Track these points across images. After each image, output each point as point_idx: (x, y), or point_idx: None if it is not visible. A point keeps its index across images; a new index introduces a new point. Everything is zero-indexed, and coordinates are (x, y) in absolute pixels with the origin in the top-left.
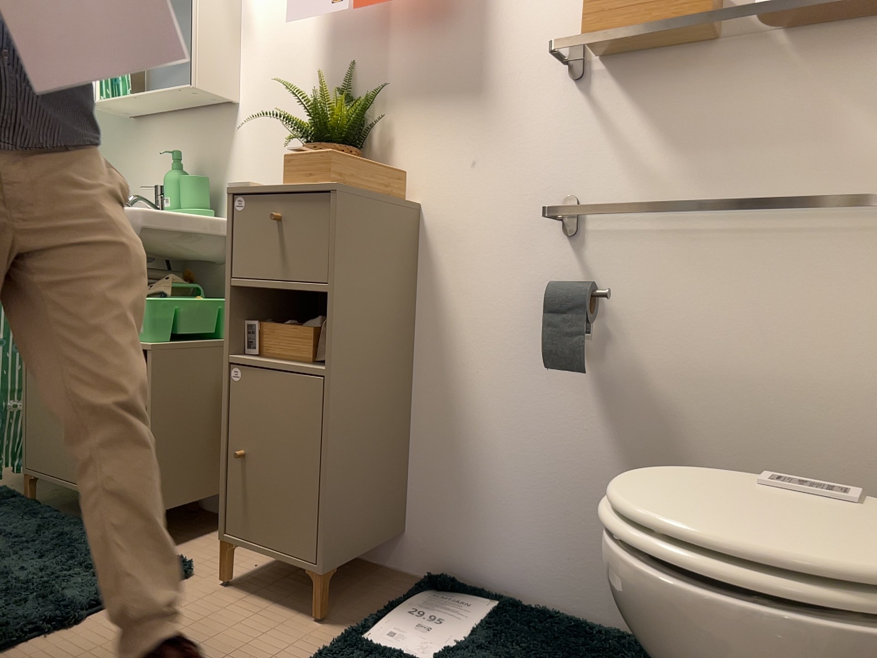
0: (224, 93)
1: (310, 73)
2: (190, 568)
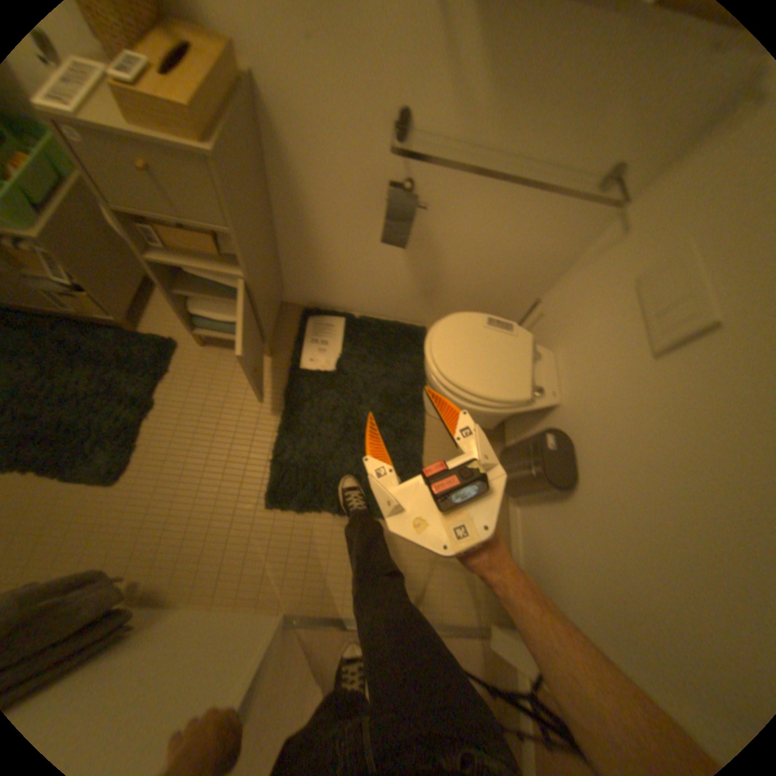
0: None
1: None
2: (179, 344)
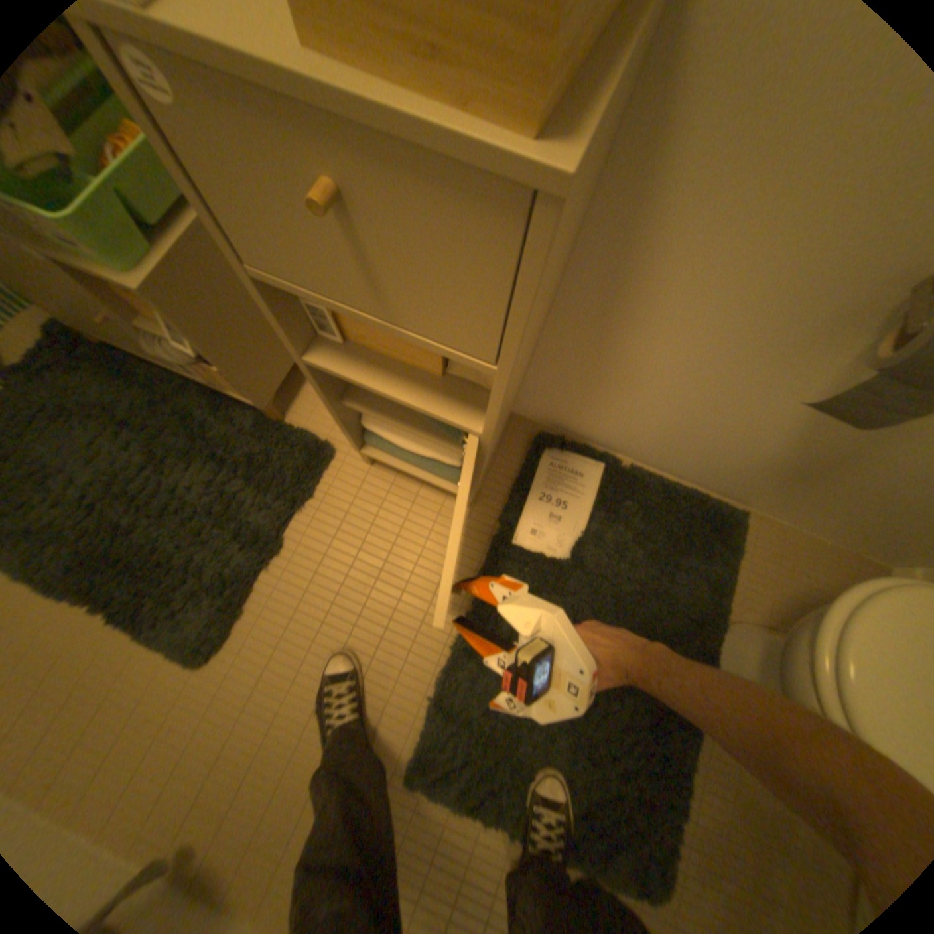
0: None
1: None
2: (334, 452)
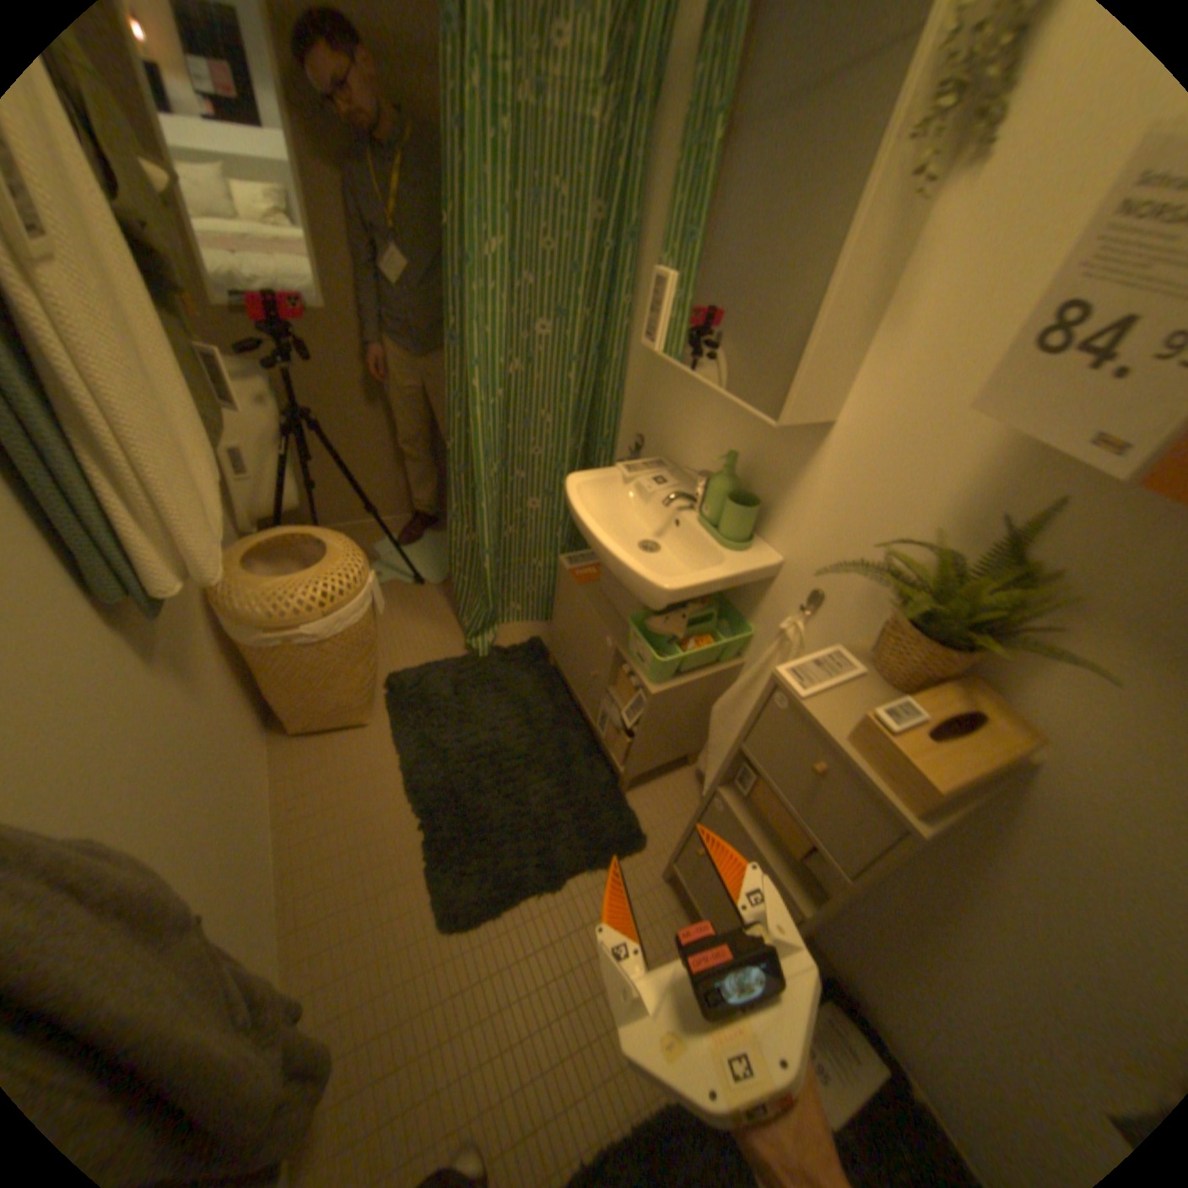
0: (821, 417)
1: (974, 457)
2: (647, 849)
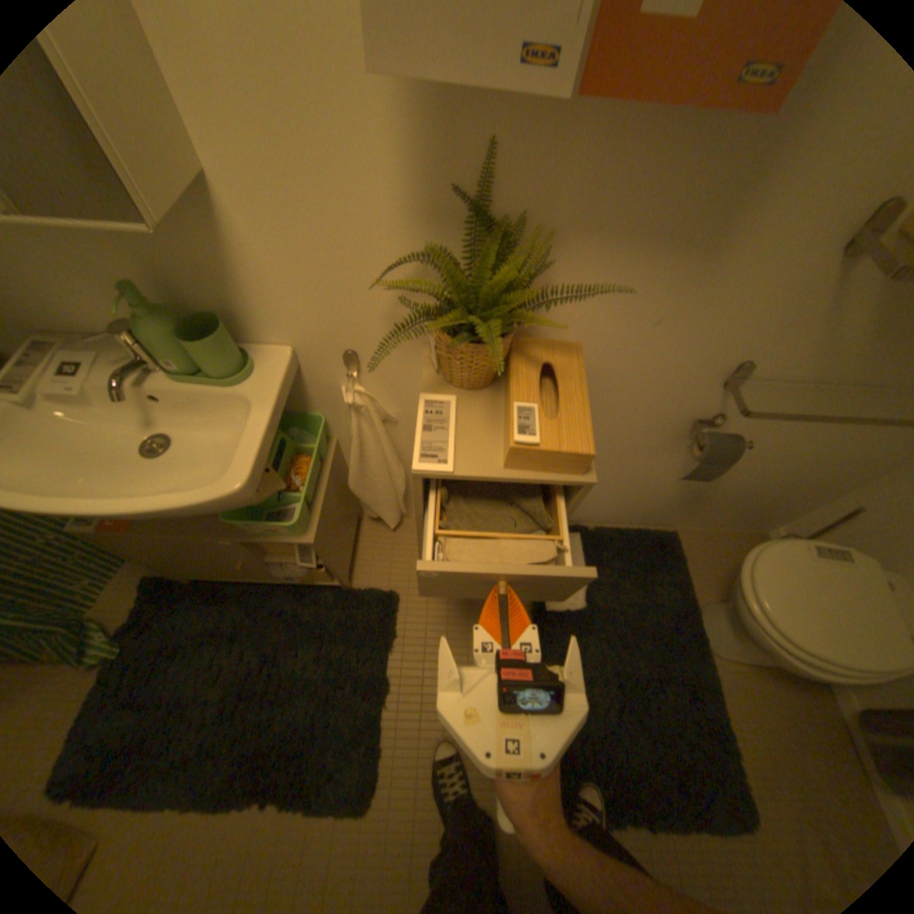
0: (184, 175)
1: (385, 136)
2: (399, 597)
